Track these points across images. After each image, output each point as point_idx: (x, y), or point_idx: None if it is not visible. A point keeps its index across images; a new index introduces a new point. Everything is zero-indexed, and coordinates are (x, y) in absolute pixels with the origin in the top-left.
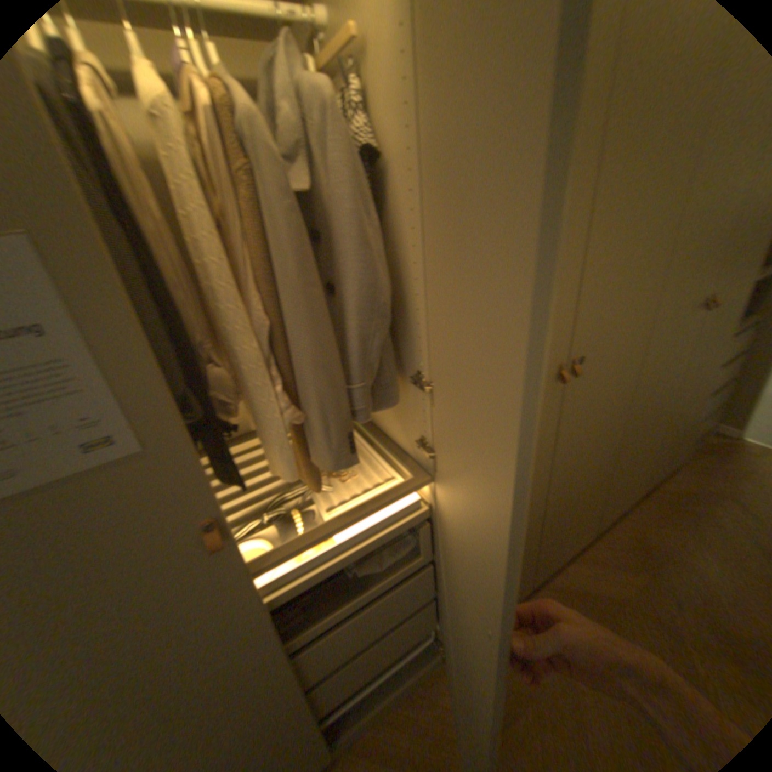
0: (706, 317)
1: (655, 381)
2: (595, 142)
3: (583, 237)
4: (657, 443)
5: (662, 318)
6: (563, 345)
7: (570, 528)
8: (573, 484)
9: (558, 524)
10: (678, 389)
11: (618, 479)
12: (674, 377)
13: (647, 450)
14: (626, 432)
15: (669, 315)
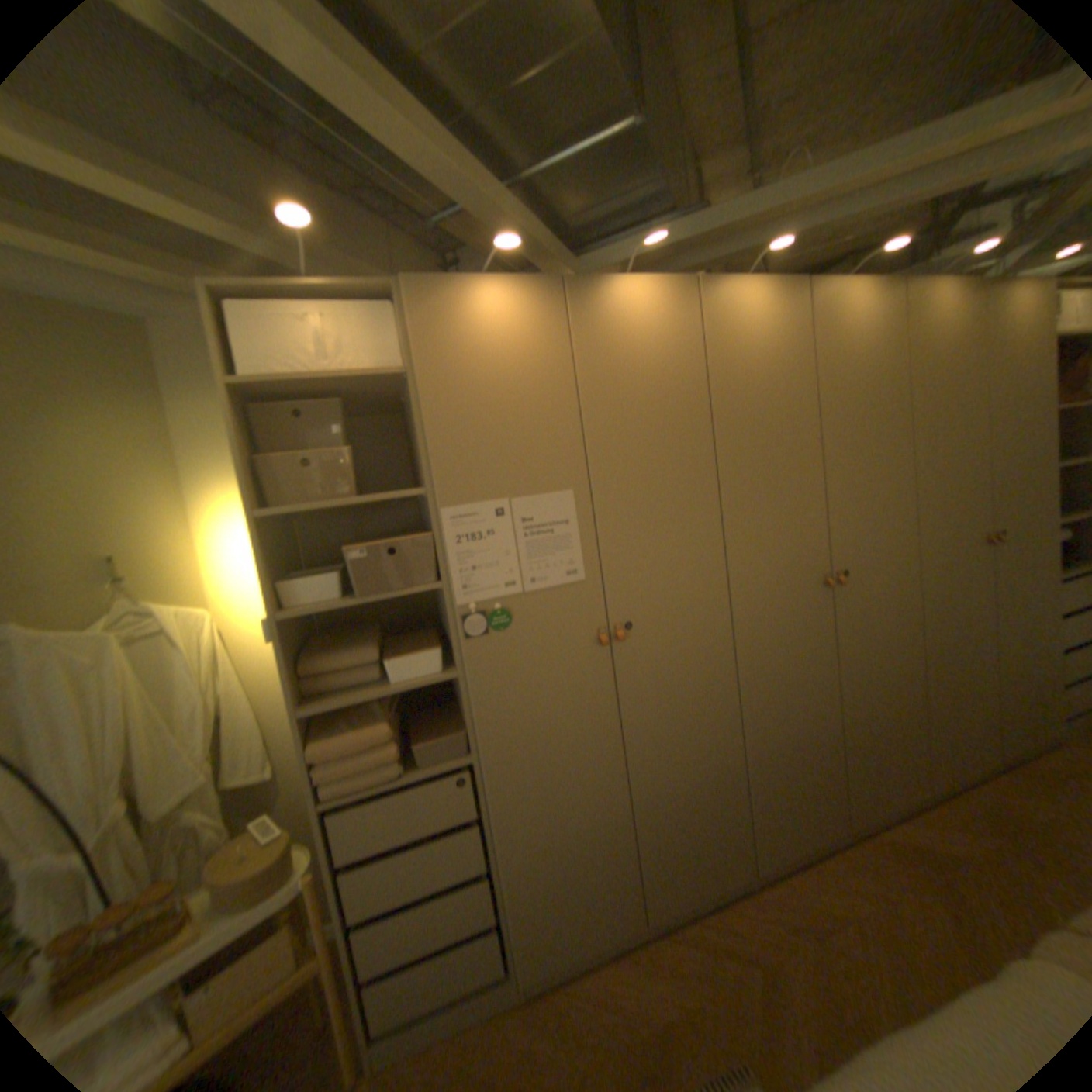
0: (997, 552)
1: (949, 609)
2: (815, 435)
3: (822, 486)
4: (989, 689)
5: (930, 548)
6: (826, 561)
7: (884, 763)
8: (872, 701)
9: (866, 748)
10: (993, 626)
11: (939, 719)
12: (978, 611)
13: (975, 695)
14: (928, 659)
15: (938, 546)
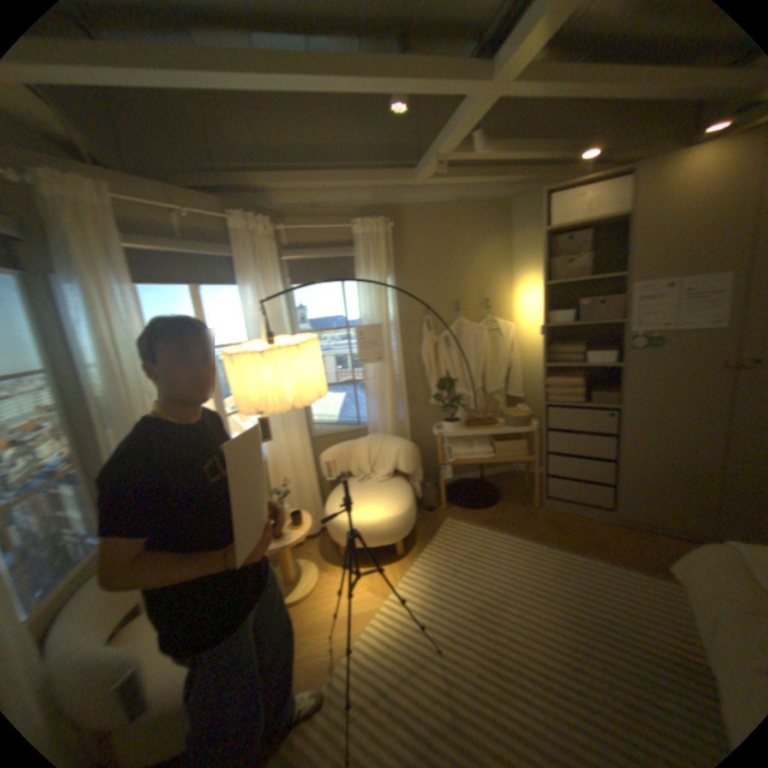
0: None
1: None
2: None
3: None
4: None
5: None
6: None
7: None
8: None
9: None
10: None
11: None
12: None
13: None
14: None
15: None
